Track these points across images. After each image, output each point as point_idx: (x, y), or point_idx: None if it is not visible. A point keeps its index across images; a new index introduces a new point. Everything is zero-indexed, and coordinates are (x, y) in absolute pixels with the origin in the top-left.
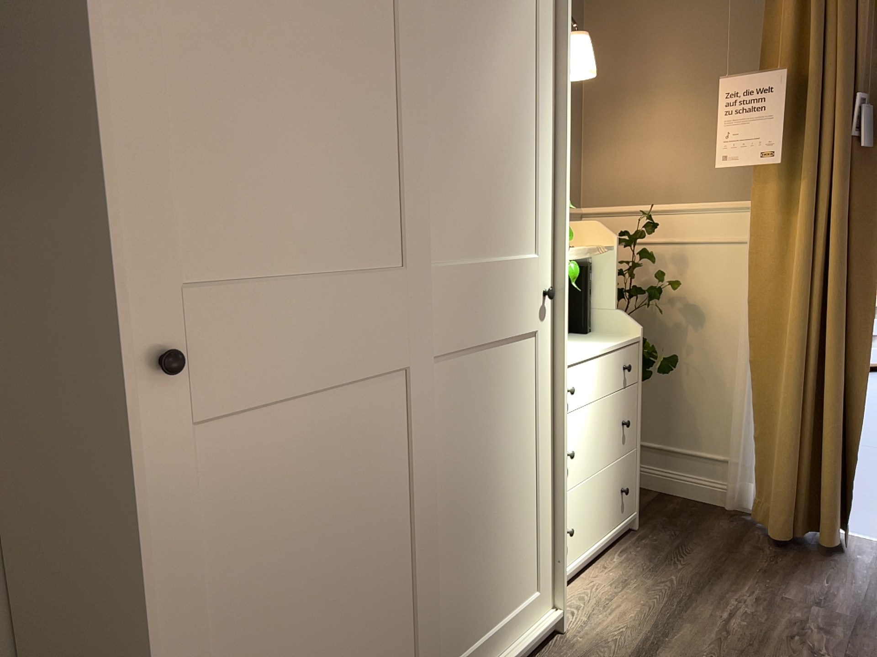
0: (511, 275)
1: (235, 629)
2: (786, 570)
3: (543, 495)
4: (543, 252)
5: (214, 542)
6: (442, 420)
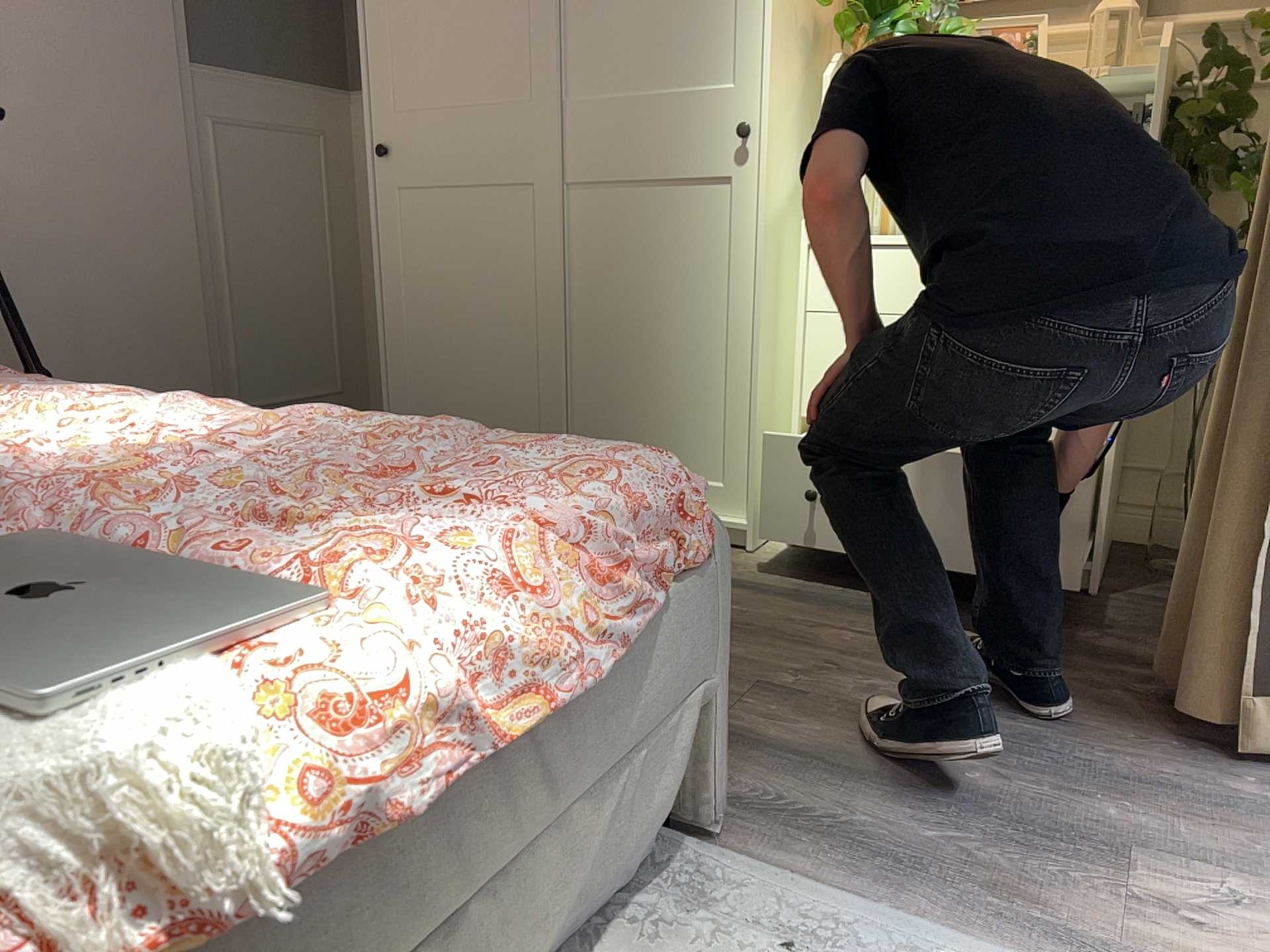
0: (683, 111)
1: (423, 315)
2: (1085, 701)
3: (737, 375)
4: (746, 83)
5: (413, 260)
6: (590, 244)
